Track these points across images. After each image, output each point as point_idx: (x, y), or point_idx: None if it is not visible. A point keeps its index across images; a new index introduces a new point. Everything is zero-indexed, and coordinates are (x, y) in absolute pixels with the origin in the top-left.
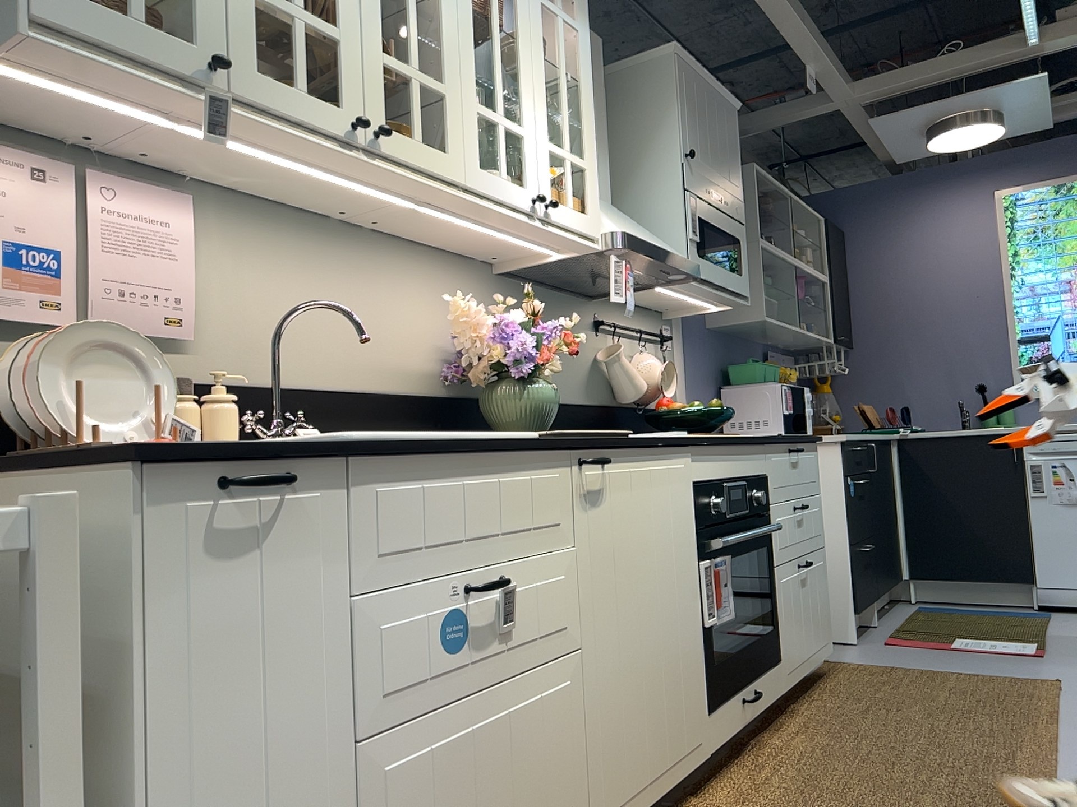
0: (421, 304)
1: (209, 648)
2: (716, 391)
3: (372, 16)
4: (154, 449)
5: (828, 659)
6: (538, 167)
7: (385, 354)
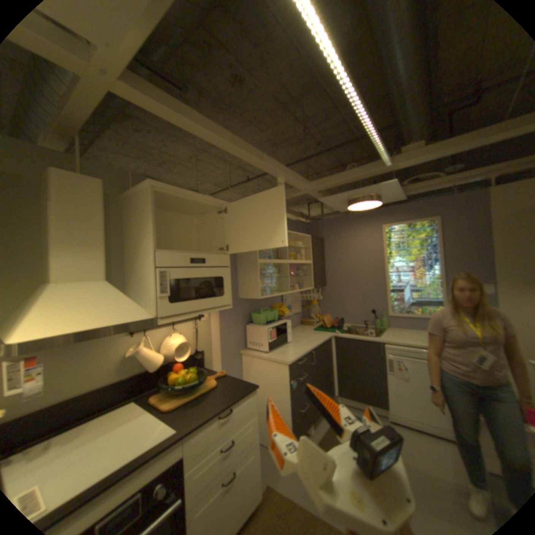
0: None
1: None
2: (243, 326)
3: None
4: None
5: (270, 484)
6: None
7: None
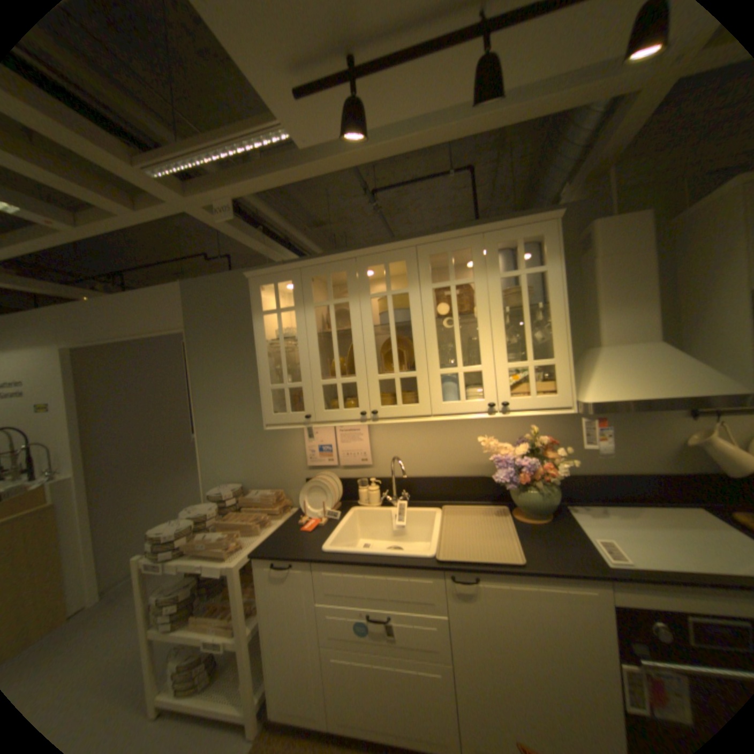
0: (487, 432)
1: (273, 605)
2: None
3: (372, 362)
4: (253, 557)
5: None
6: (496, 383)
7: (464, 458)
